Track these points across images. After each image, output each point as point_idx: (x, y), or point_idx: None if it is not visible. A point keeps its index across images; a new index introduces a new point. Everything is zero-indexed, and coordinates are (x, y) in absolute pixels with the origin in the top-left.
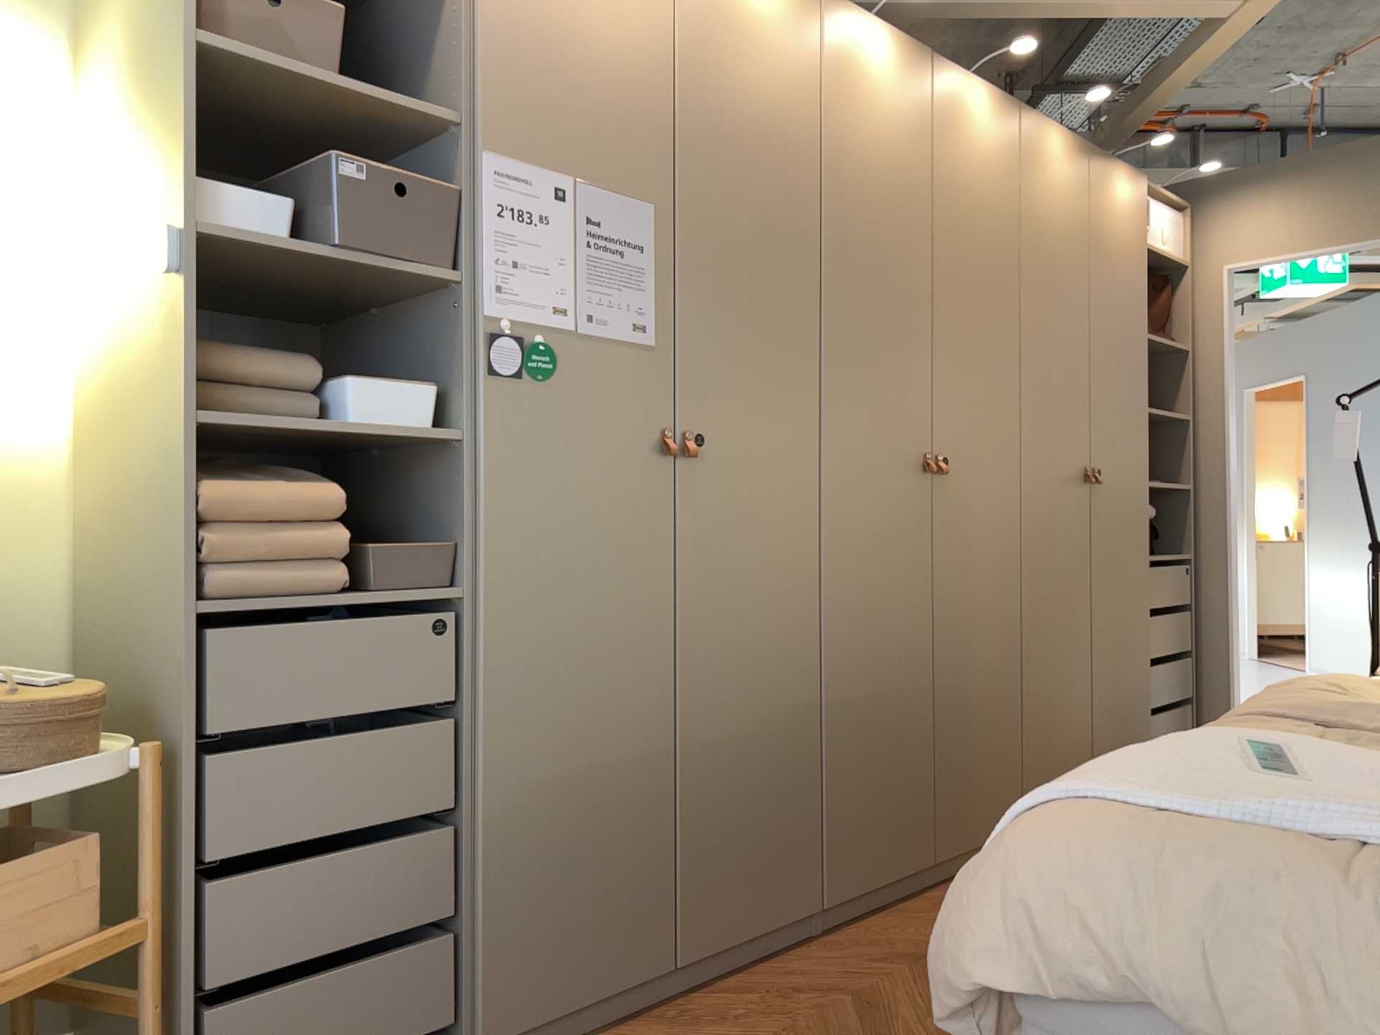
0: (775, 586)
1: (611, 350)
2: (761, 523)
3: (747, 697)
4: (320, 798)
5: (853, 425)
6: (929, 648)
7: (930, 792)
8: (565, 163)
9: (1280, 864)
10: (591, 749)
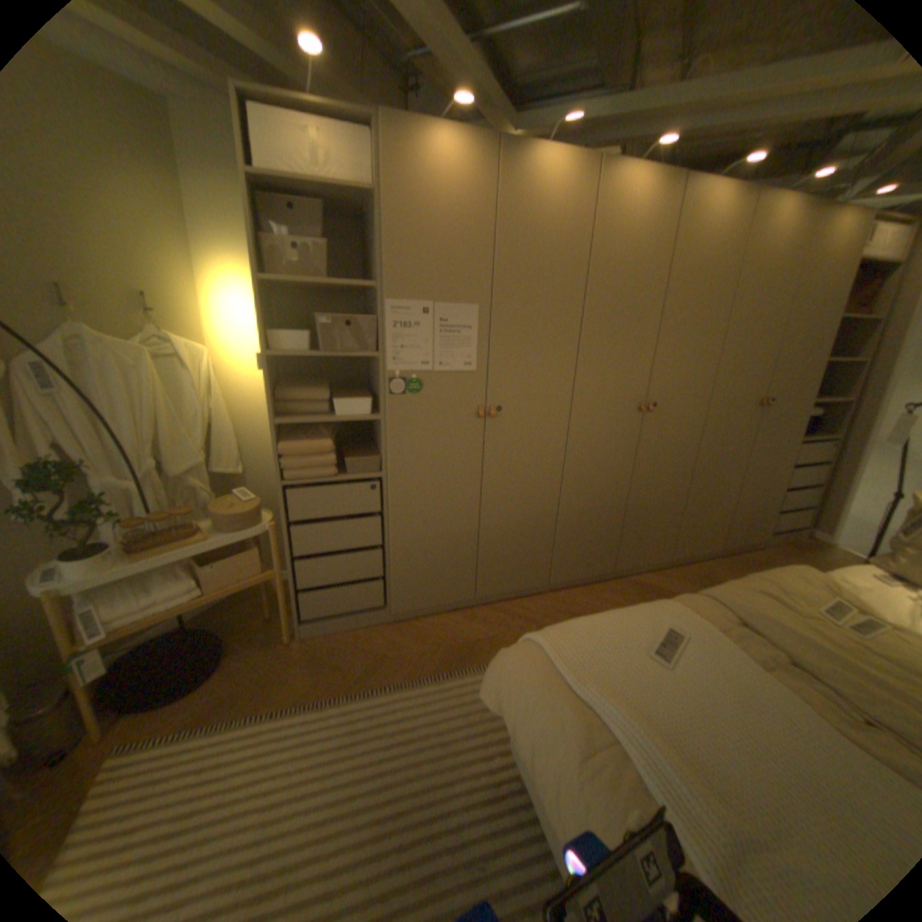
0: (535, 468)
1: (451, 378)
2: (529, 443)
3: (515, 511)
4: (331, 541)
5: (591, 395)
6: (625, 491)
7: (615, 547)
8: (428, 297)
9: (575, 730)
10: (439, 529)
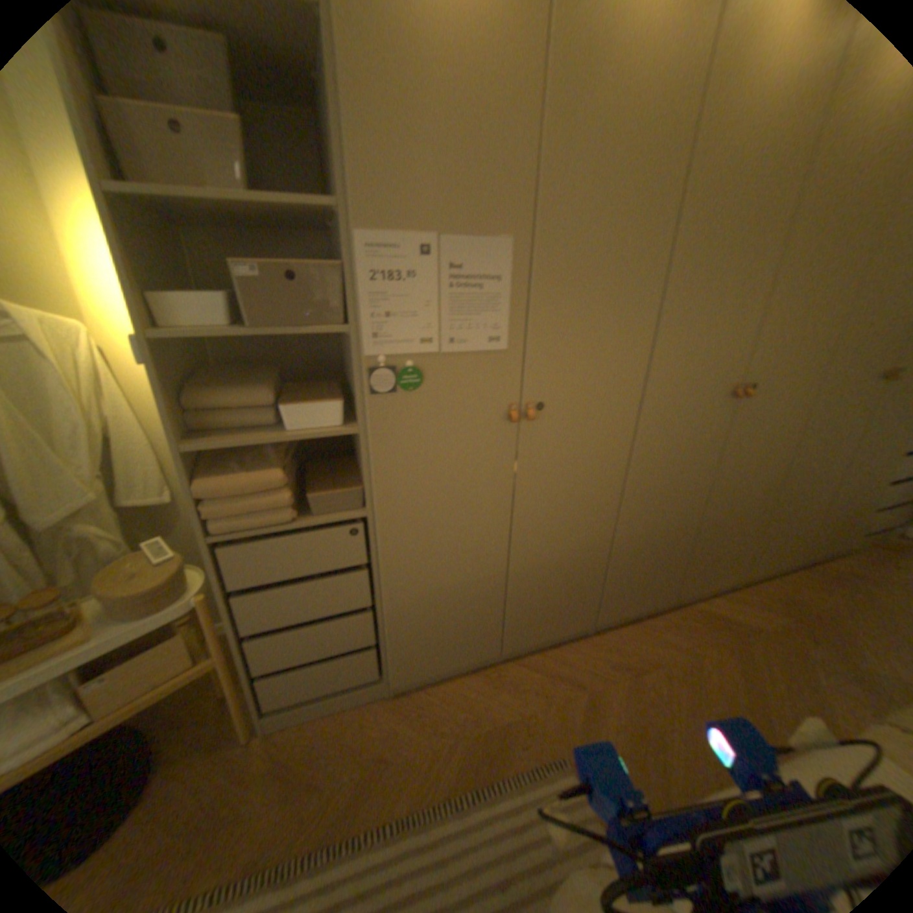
0: (589, 485)
1: (471, 361)
2: (583, 451)
3: (559, 543)
4: (298, 609)
5: (673, 377)
6: (703, 503)
7: (682, 573)
8: (430, 223)
9: None
10: (454, 577)
